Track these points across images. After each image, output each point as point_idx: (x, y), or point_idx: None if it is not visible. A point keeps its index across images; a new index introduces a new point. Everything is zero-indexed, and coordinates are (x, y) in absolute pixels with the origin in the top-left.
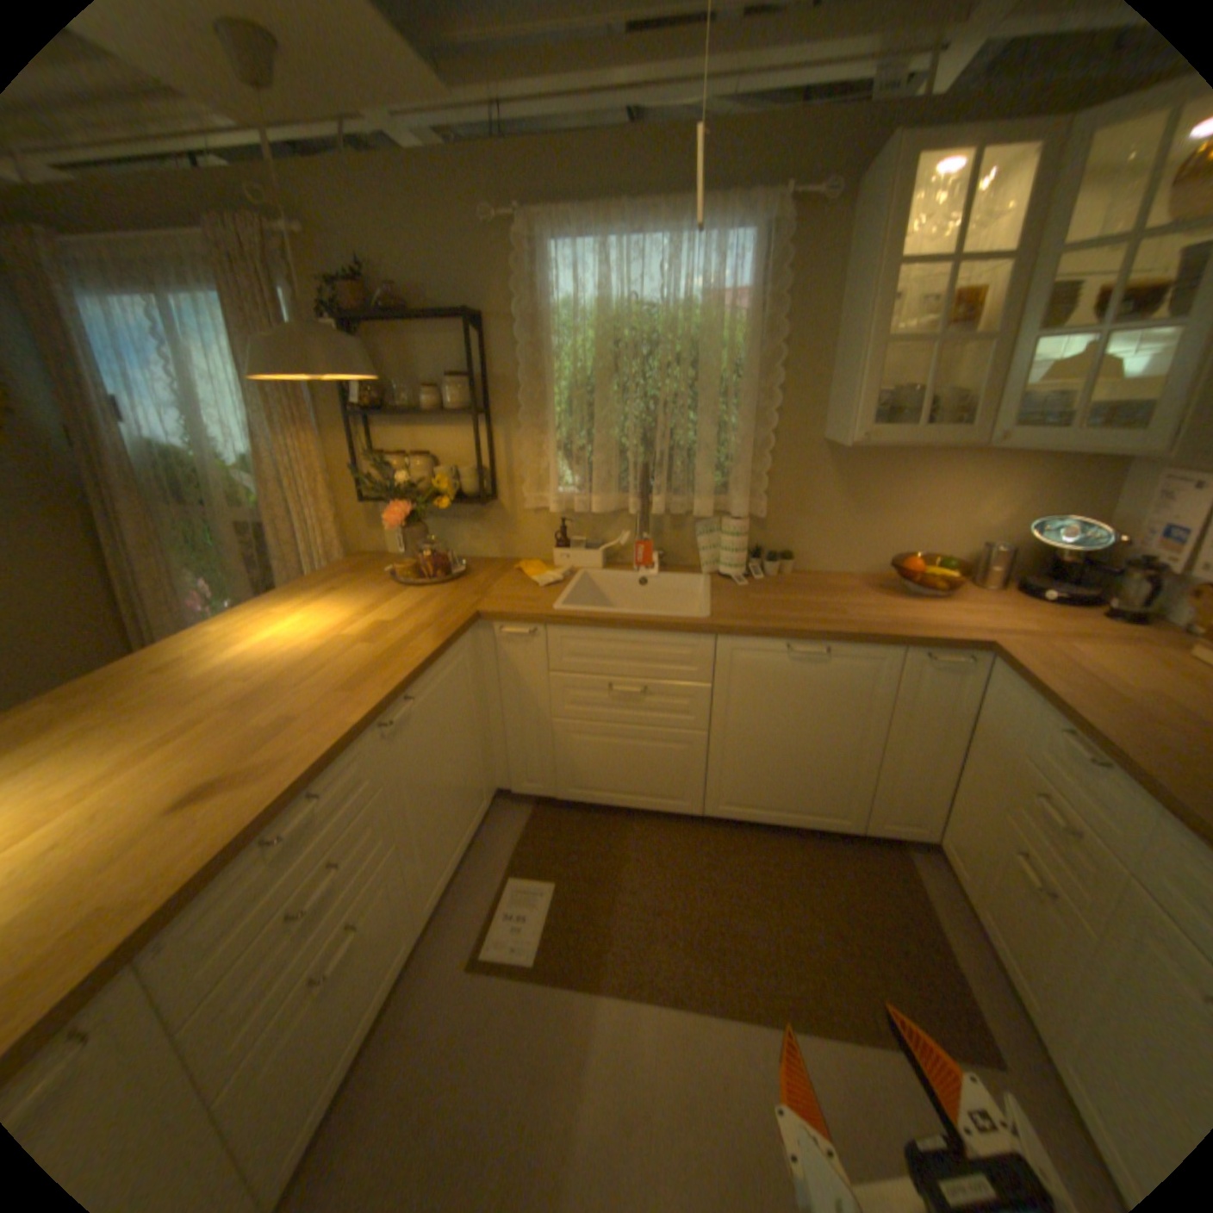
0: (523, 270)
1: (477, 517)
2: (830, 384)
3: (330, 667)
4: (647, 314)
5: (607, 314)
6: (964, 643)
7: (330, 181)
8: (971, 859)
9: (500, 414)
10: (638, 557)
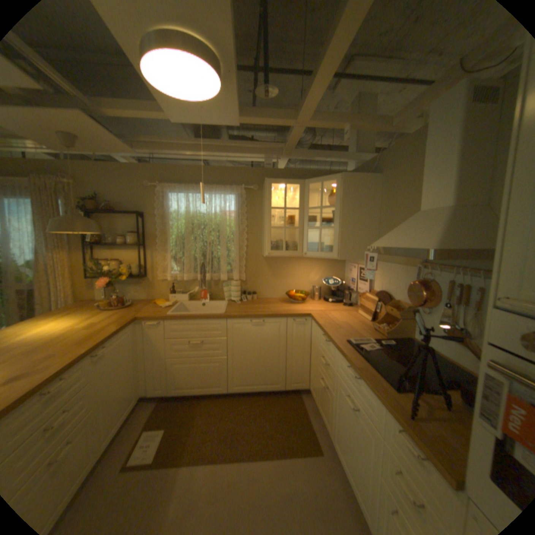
0: (159, 201)
1: (138, 283)
2: (261, 239)
3: (70, 338)
4: (203, 216)
5: (189, 215)
6: (302, 314)
7: (88, 168)
8: (315, 389)
9: (149, 246)
10: (202, 295)
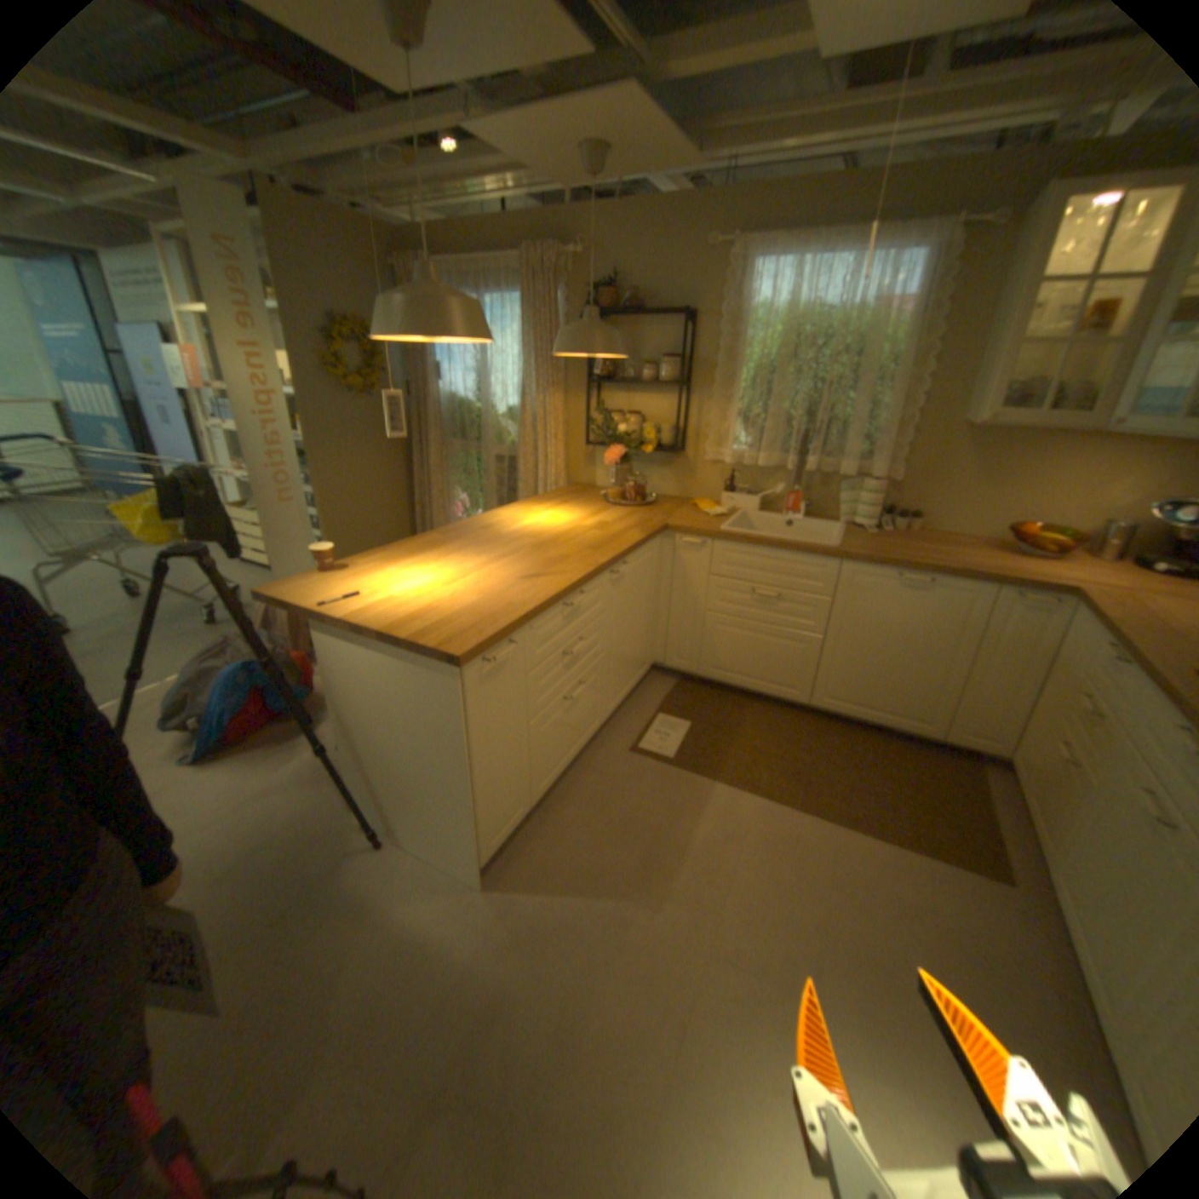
0: (733, 281)
1: (665, 464)
2: (976, 374)
3: (578, 539)
4: (825, 315)
5: (793, 314)
6: (1051, 586)
7: (605, 217)
8: (1030, 762)
9: (697, 387)
10: (787, 504)
